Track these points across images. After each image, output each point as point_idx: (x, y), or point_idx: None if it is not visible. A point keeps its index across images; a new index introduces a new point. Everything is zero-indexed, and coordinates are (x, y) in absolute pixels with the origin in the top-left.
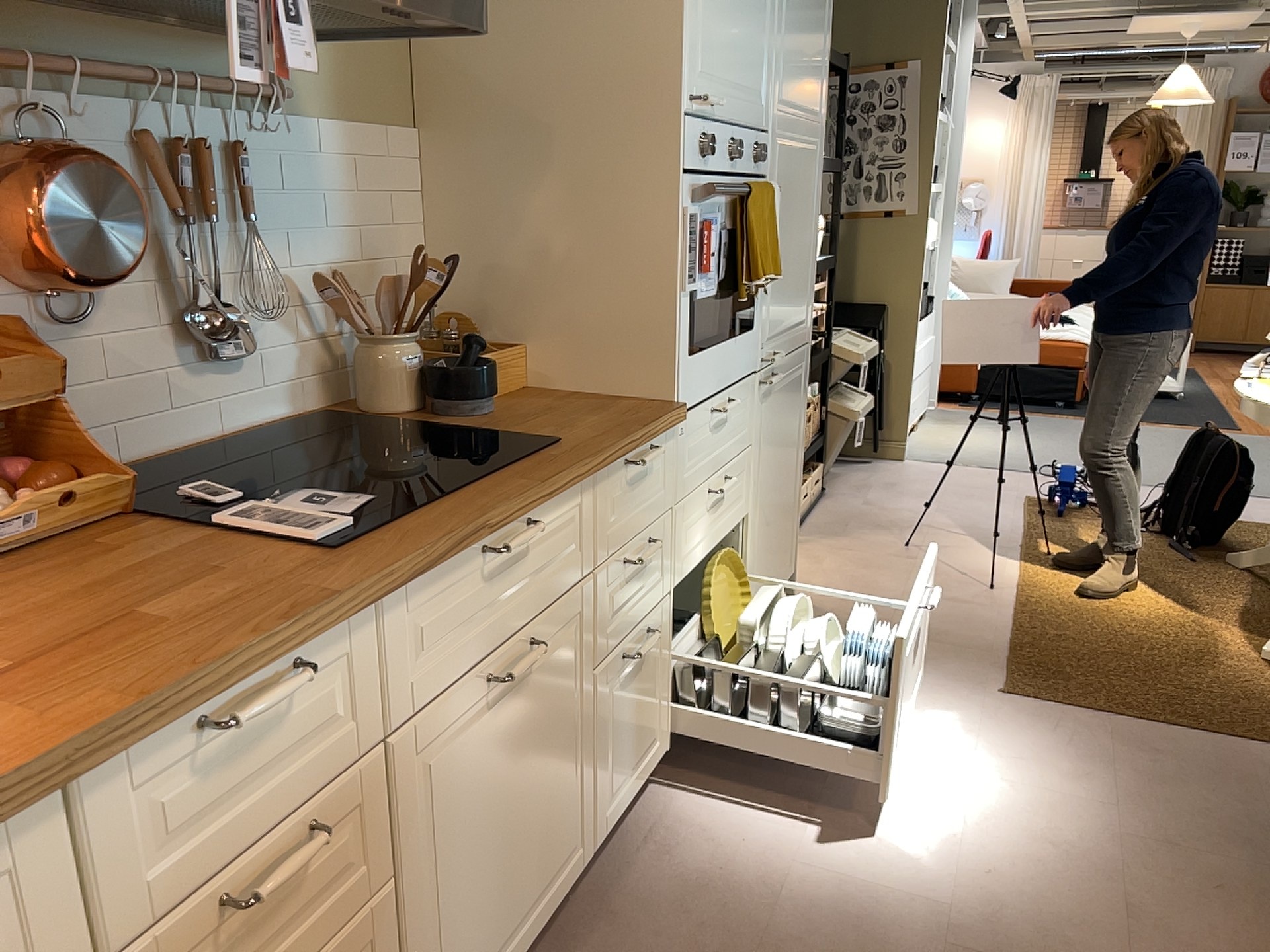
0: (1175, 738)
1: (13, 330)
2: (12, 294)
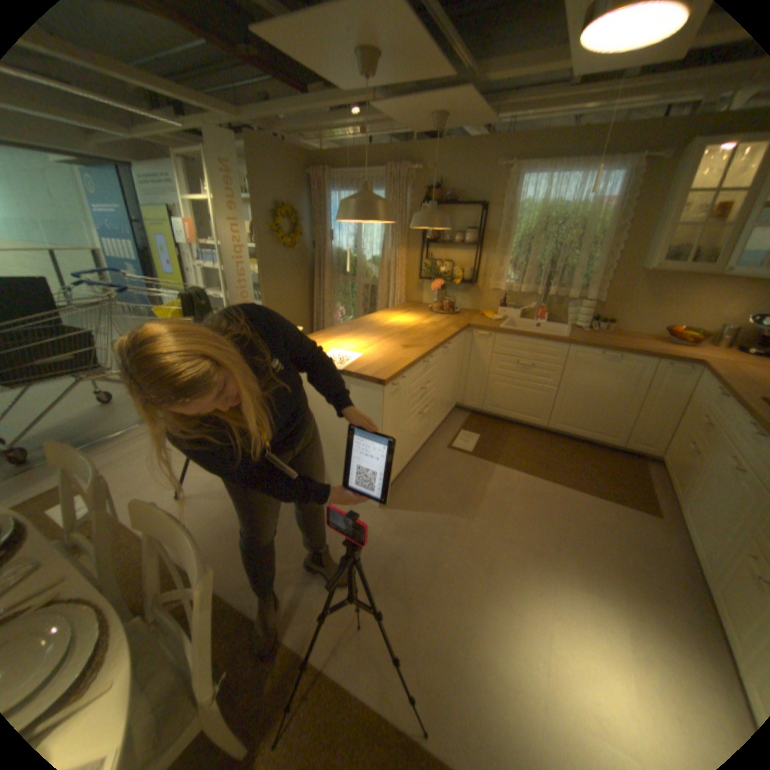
0: (401, 711)
1: None
2: None
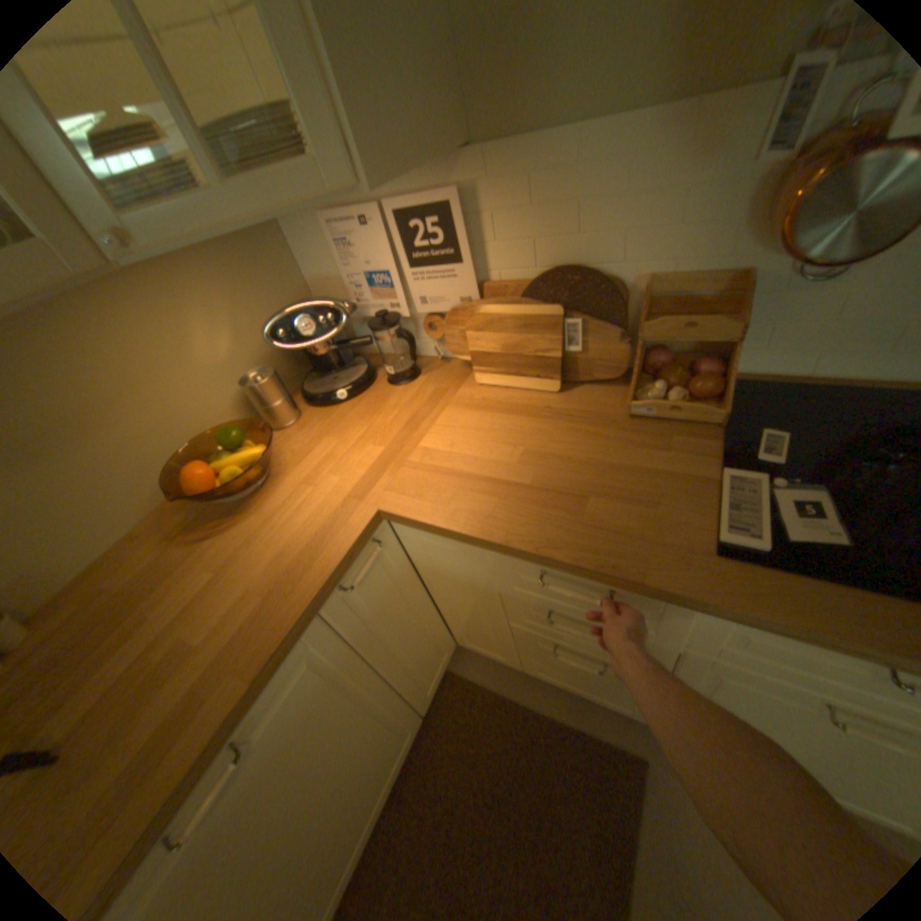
0: None
1: (755, 282)
2: (785, 249)
